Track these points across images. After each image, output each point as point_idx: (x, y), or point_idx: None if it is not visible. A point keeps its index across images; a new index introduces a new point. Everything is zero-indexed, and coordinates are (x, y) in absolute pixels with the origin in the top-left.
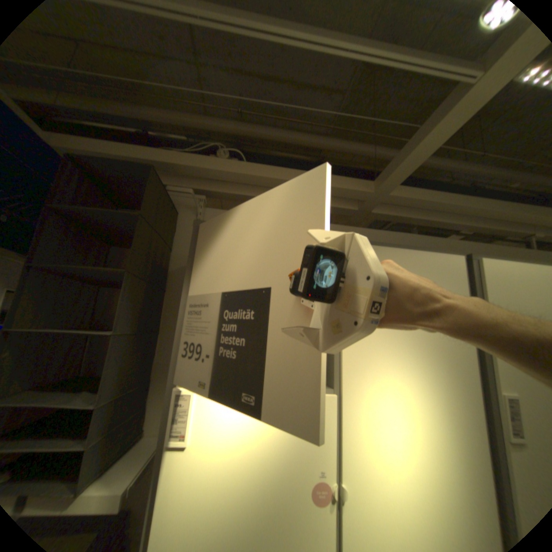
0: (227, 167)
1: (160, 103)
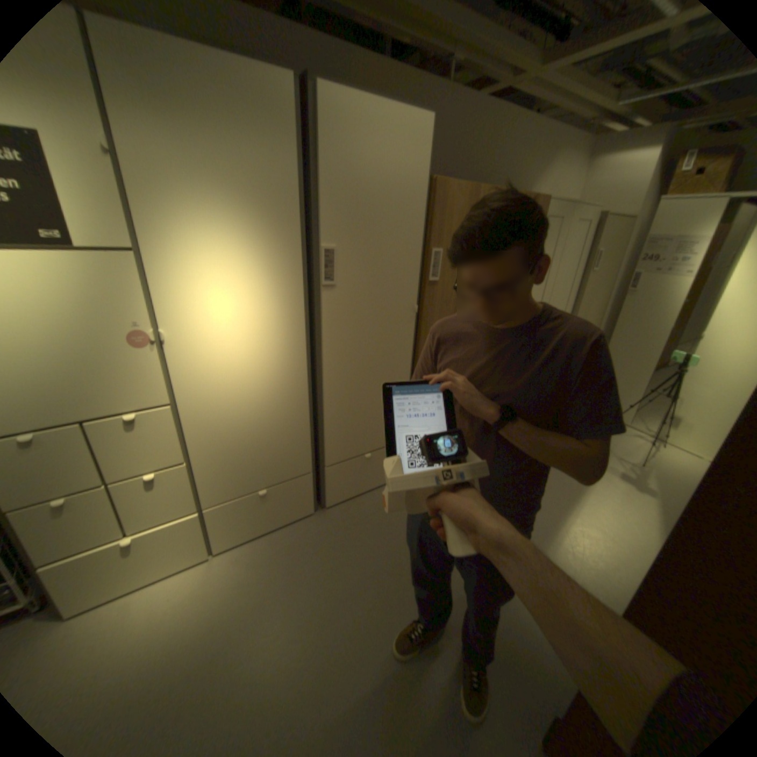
0: None
1: None
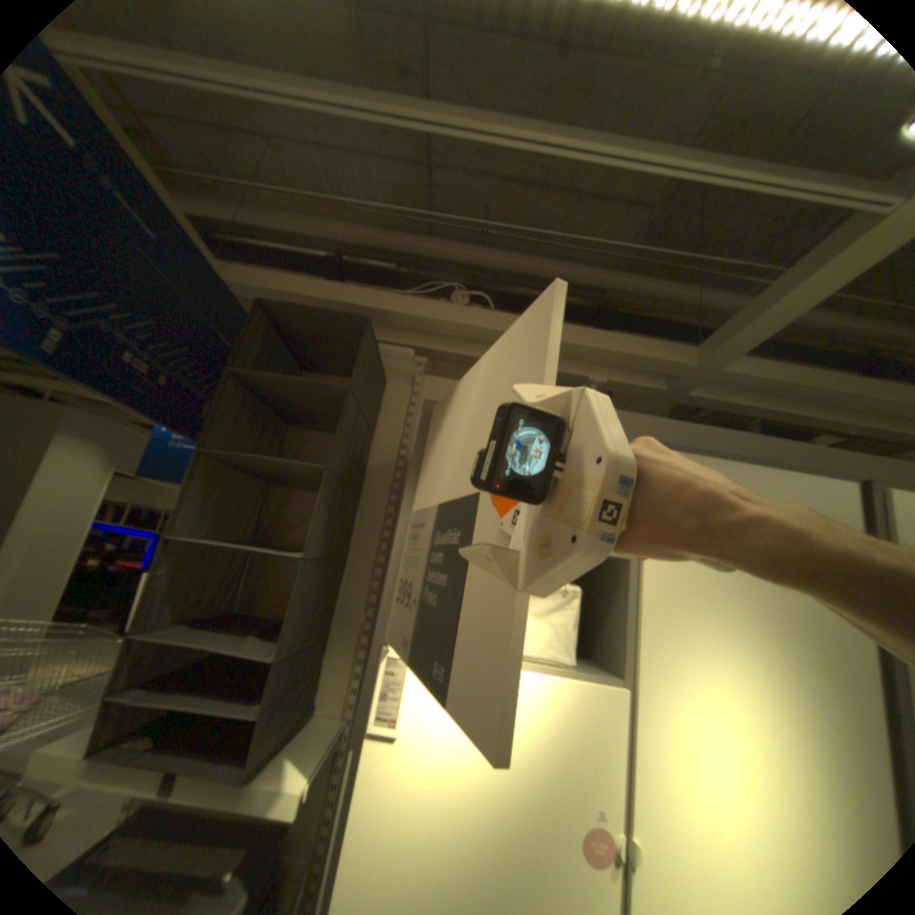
0: (465, 318)
1: (367, 218)
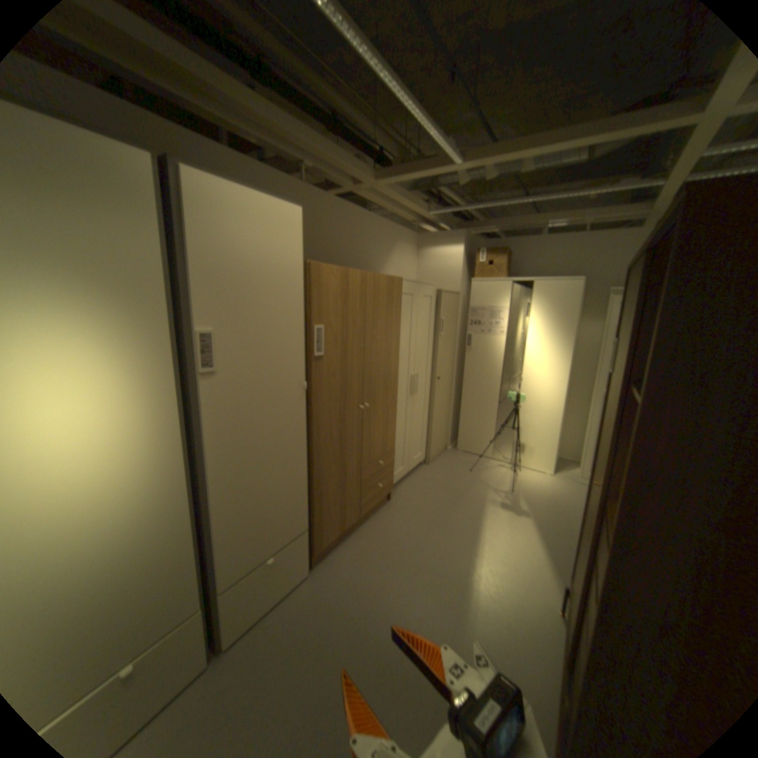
0: None
1: None
